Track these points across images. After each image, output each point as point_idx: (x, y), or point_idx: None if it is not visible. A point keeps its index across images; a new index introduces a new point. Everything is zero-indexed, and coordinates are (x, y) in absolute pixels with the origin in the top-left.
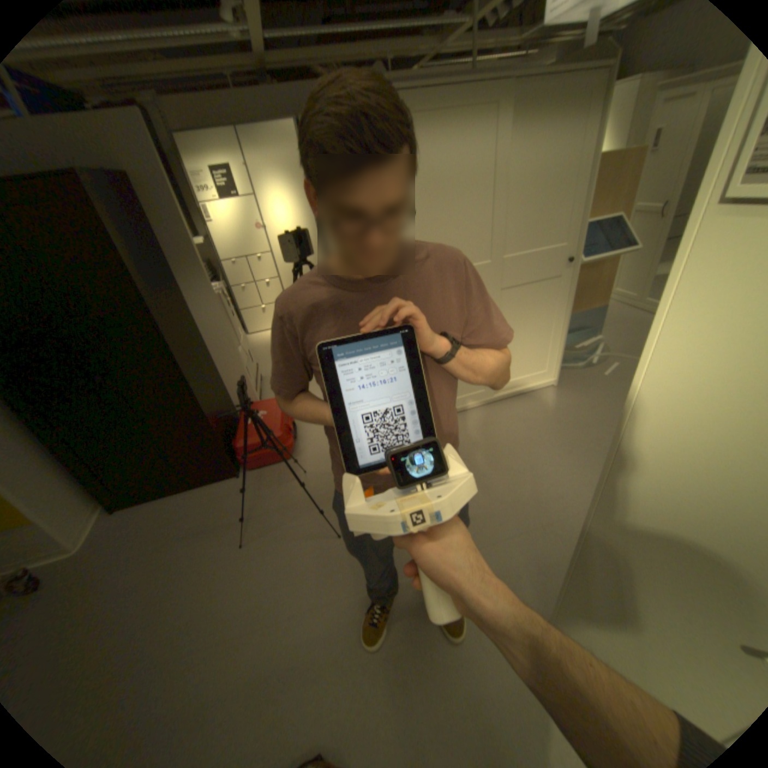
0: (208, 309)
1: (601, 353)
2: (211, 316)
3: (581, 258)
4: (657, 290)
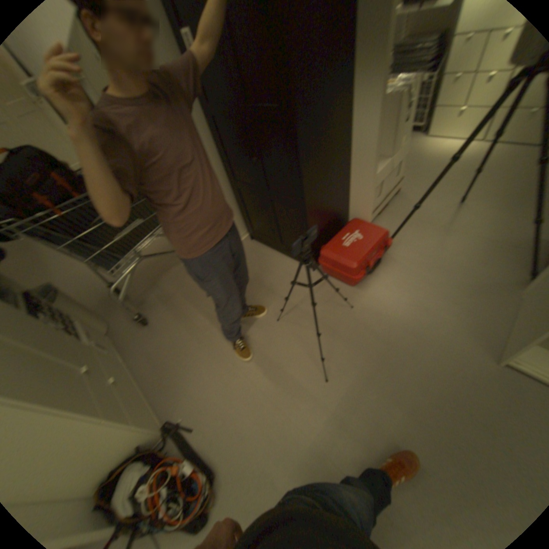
0: (367, 115)
1: None
2: (366, 124)
3: None
4: None
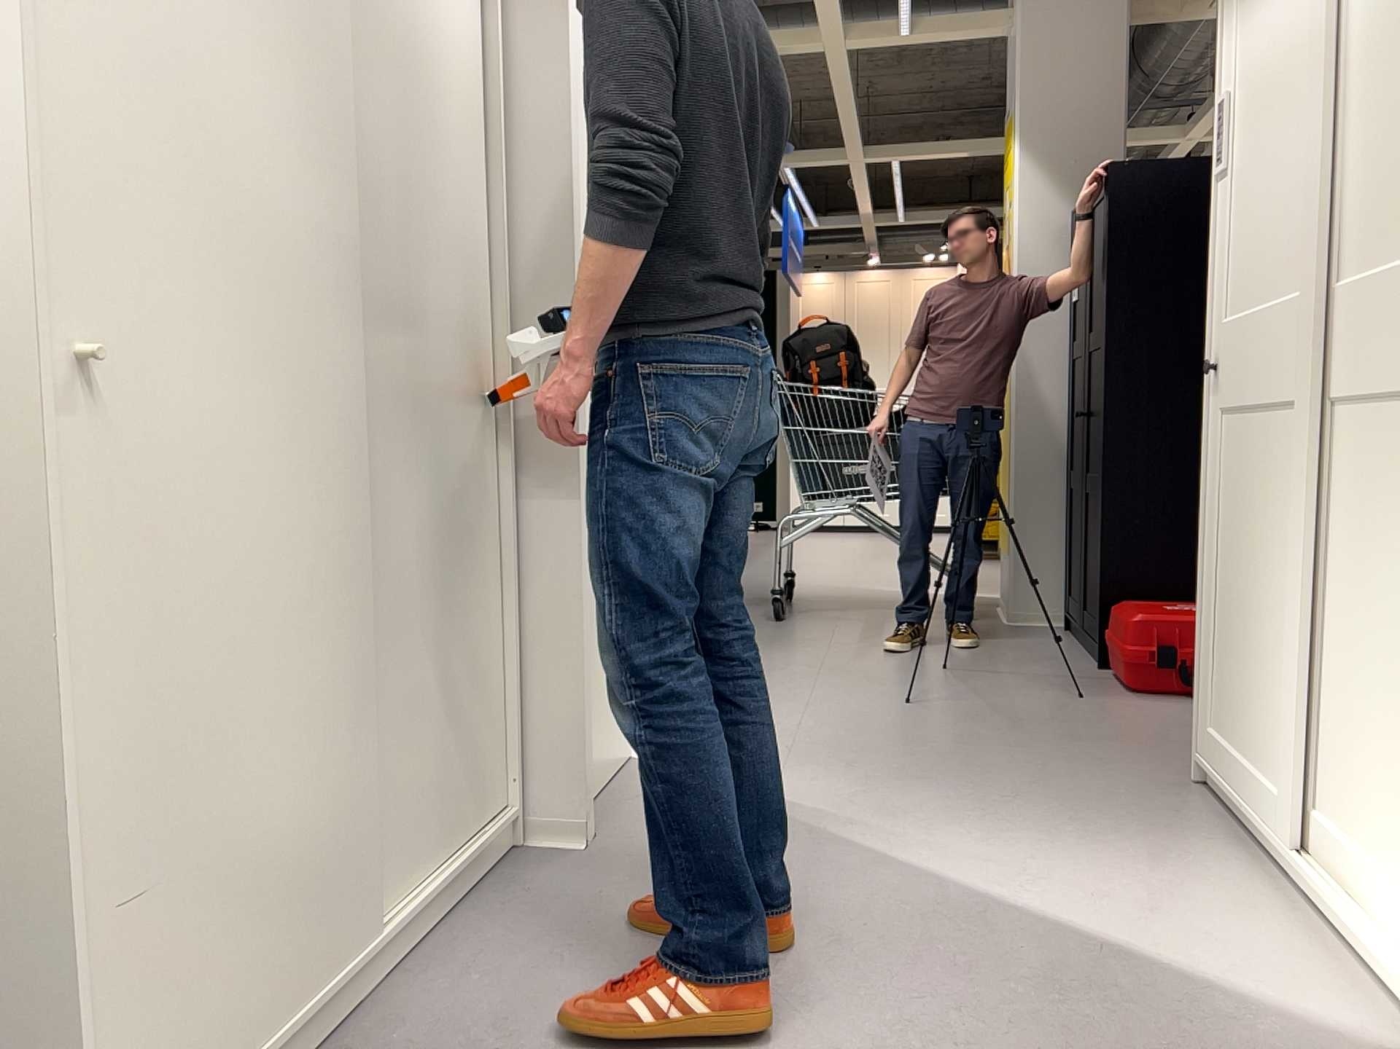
0: None
1: None
2: None
3: None
4: None
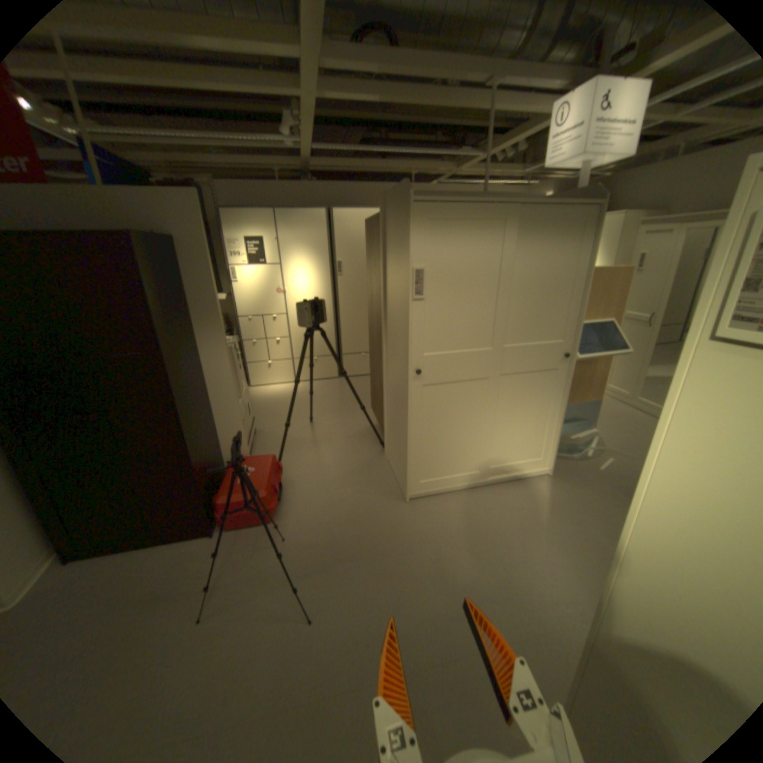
0: (218, 360)
1: (595, 447)
2: (219, 367)
3: (576, 354)
4: (648, 391)
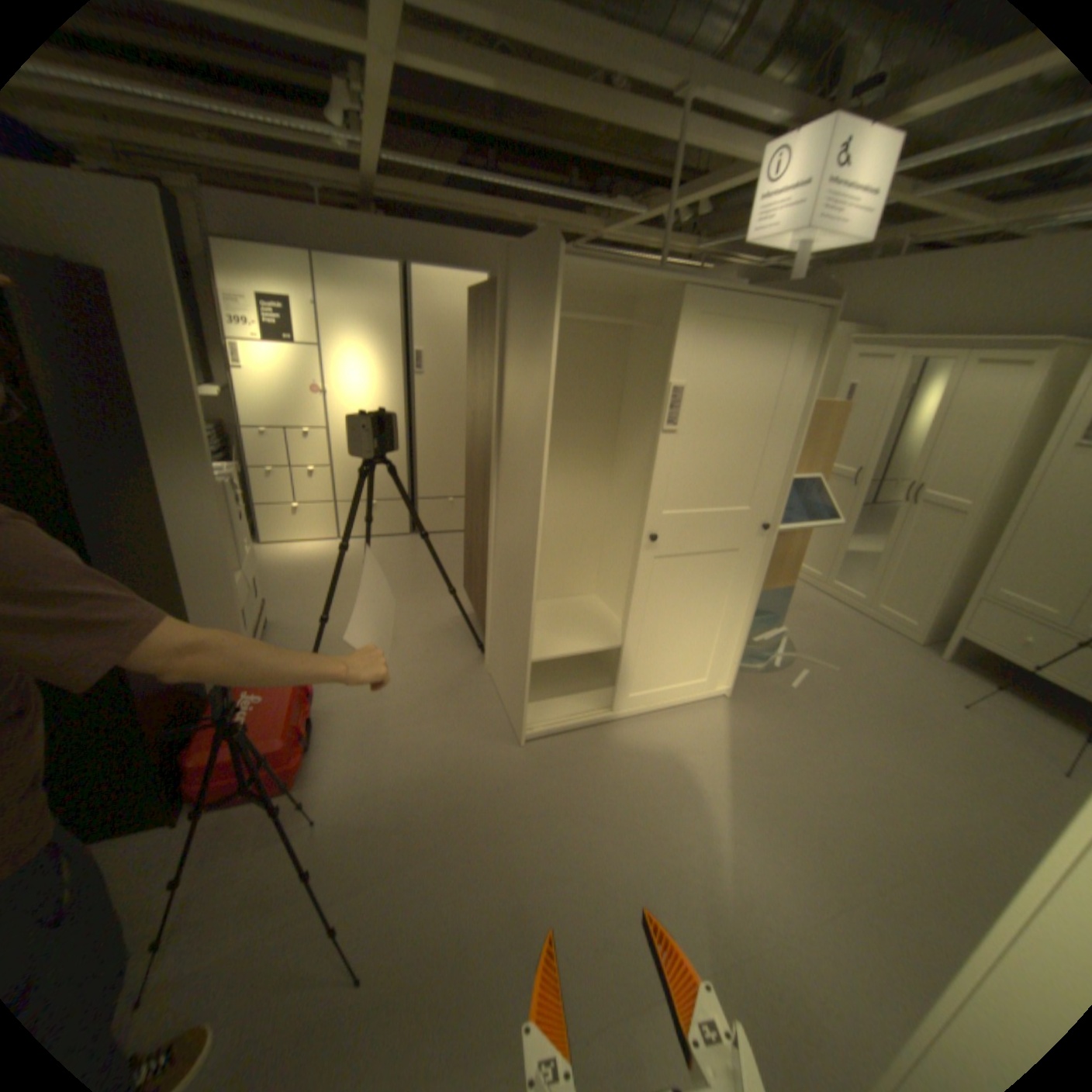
0: (197, 506)
1: (783, 652)
2: (199, 519)
3: (773, 523)
4: (842, 571)
